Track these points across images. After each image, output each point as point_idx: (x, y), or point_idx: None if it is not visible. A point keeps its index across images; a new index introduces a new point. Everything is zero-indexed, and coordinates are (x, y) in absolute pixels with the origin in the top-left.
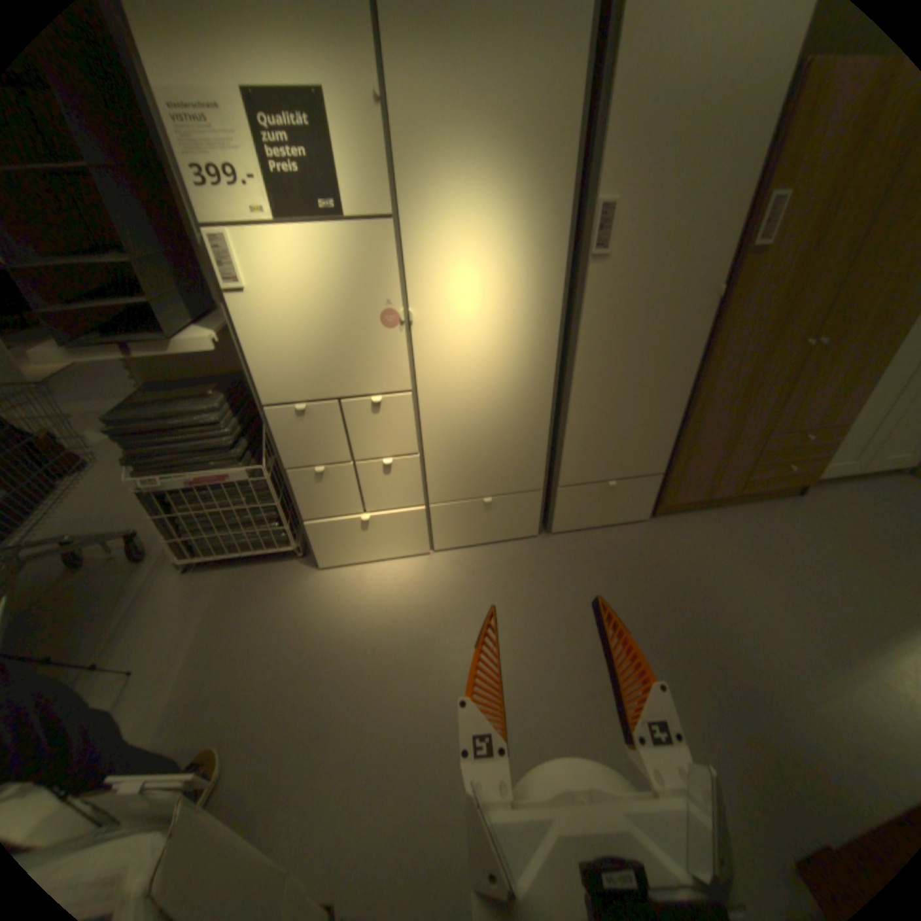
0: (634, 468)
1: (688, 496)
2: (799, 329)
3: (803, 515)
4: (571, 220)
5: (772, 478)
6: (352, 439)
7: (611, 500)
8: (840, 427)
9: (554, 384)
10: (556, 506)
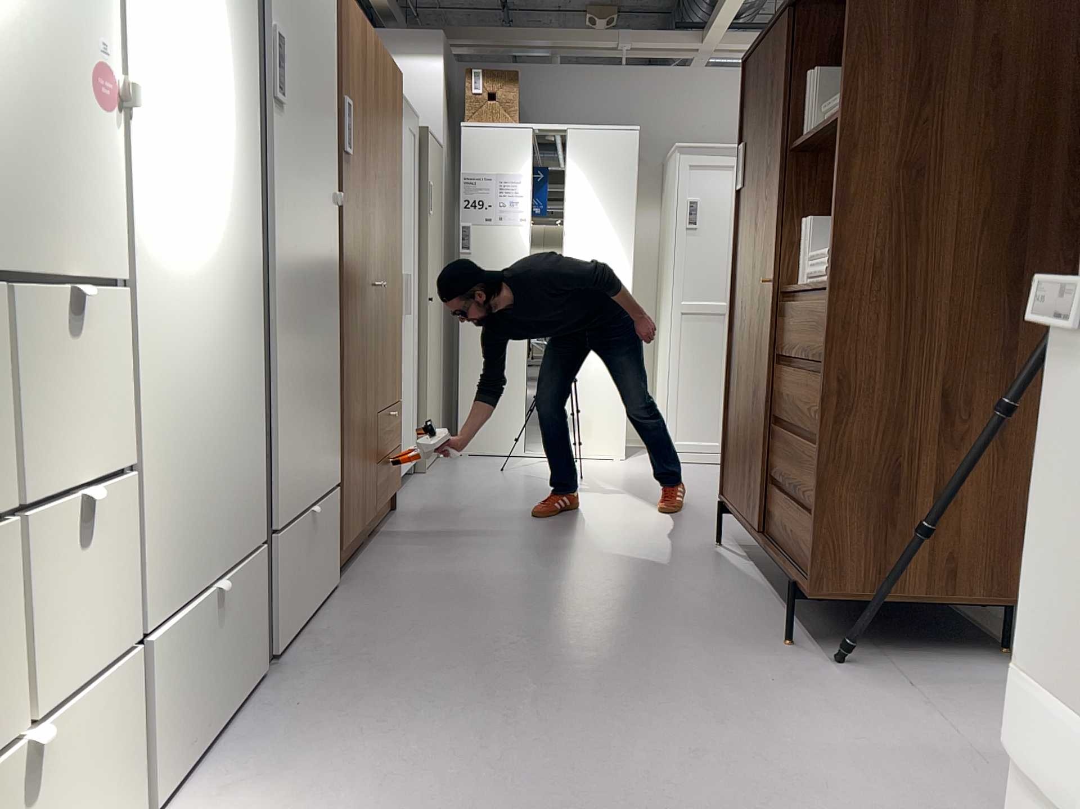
0: (322, 477)
1: (353, 525)
2: (370, 266)
3: (419, 520)
4: (251, 36)
5: (384, 481)
6: (8, 424)
7: (313, 551)
8: (397, 400)
9: (255, 307)
10: (274, 584)
